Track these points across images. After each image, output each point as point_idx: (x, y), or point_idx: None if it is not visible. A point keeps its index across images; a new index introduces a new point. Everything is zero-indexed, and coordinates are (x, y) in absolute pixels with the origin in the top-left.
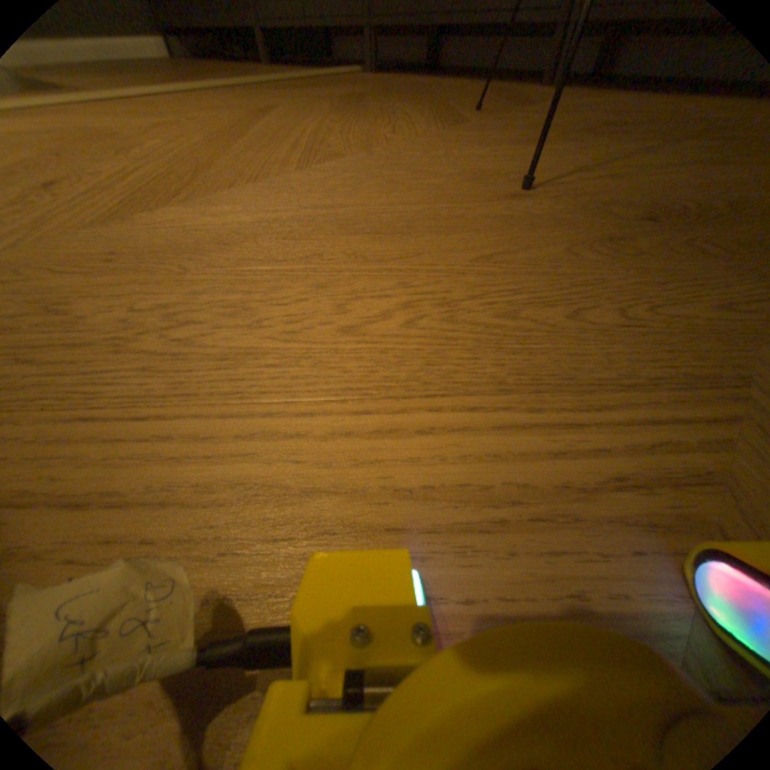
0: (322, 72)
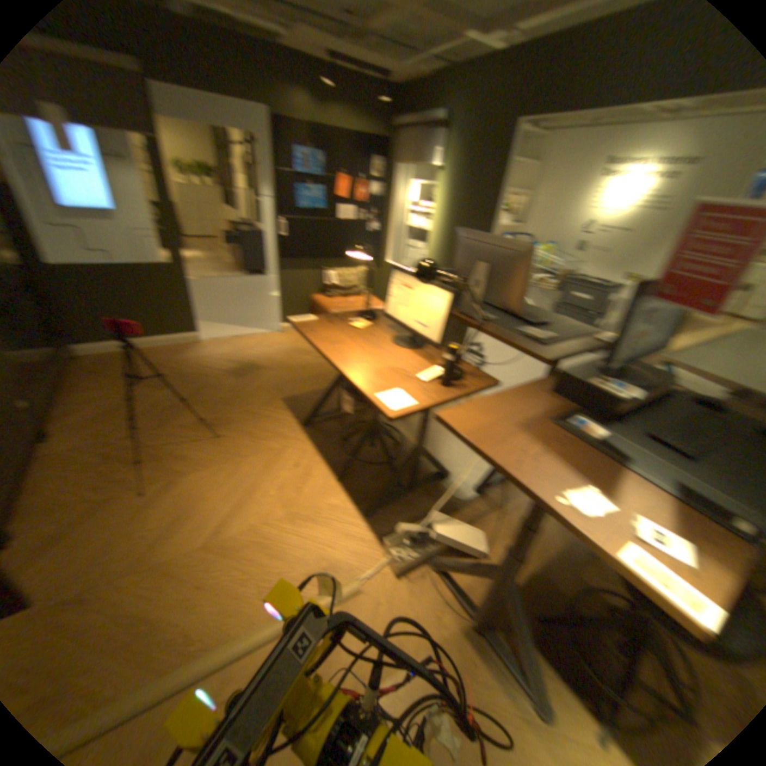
0: None
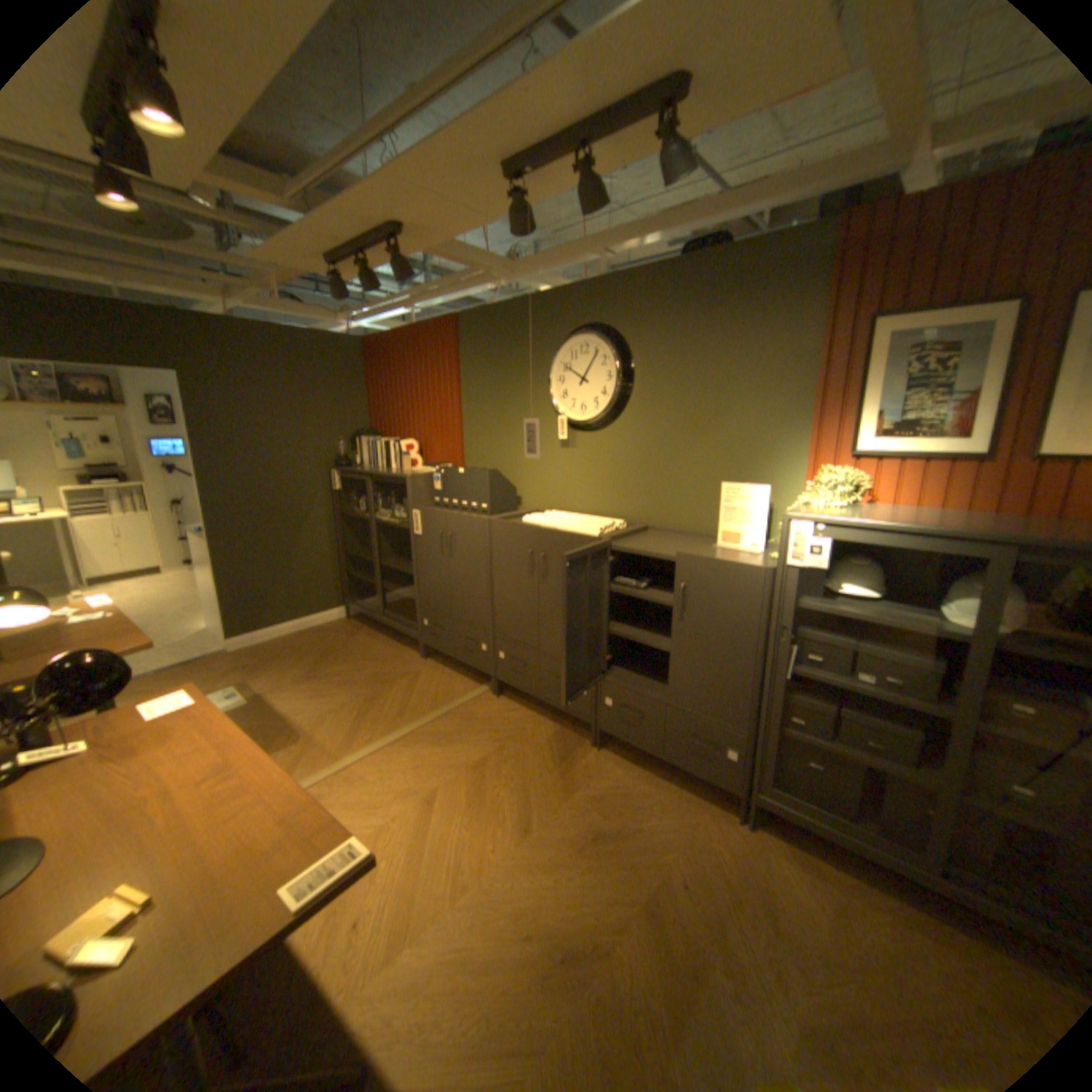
0: (462, 702)
